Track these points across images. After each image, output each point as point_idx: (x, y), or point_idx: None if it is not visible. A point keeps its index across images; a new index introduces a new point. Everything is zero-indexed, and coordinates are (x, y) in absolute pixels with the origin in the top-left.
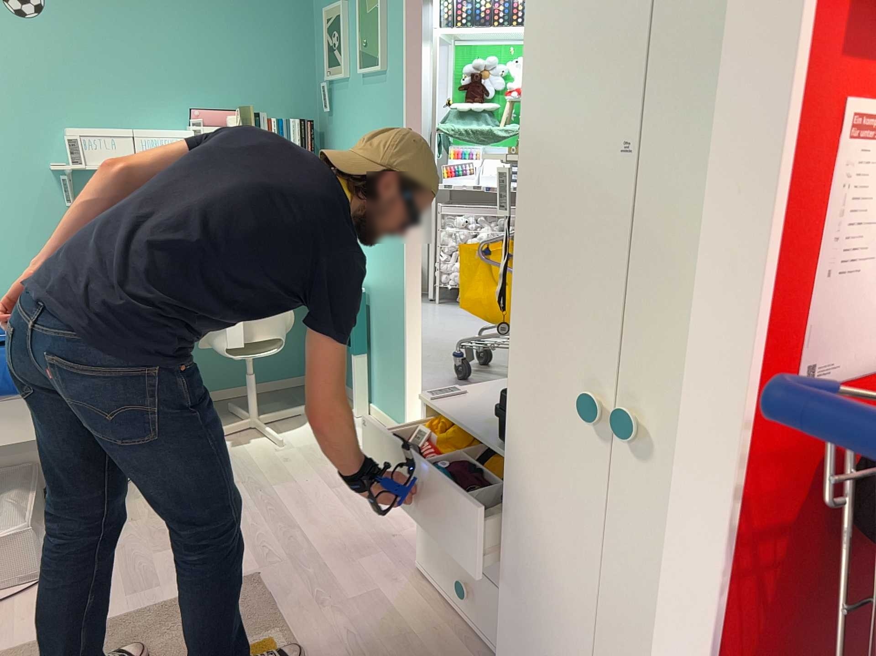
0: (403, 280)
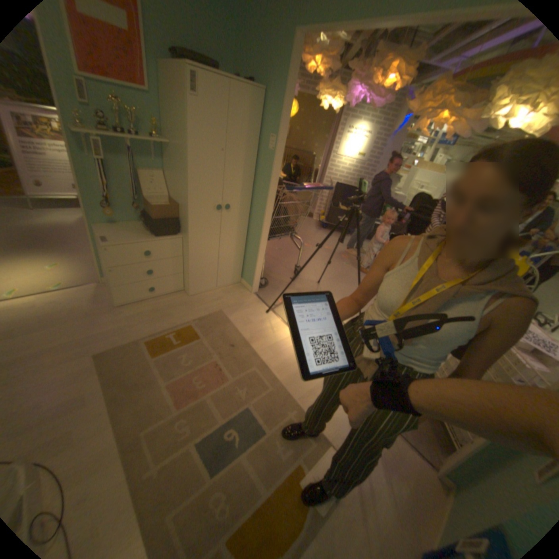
0: None
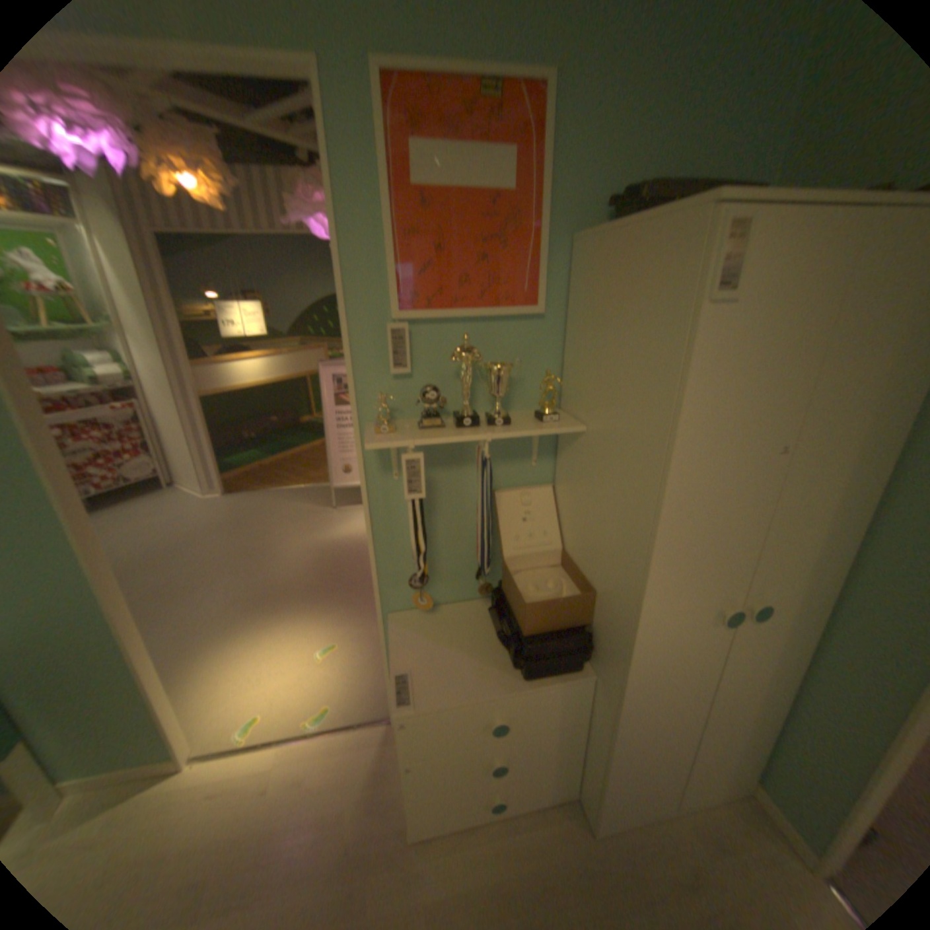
0: (98, 613)
